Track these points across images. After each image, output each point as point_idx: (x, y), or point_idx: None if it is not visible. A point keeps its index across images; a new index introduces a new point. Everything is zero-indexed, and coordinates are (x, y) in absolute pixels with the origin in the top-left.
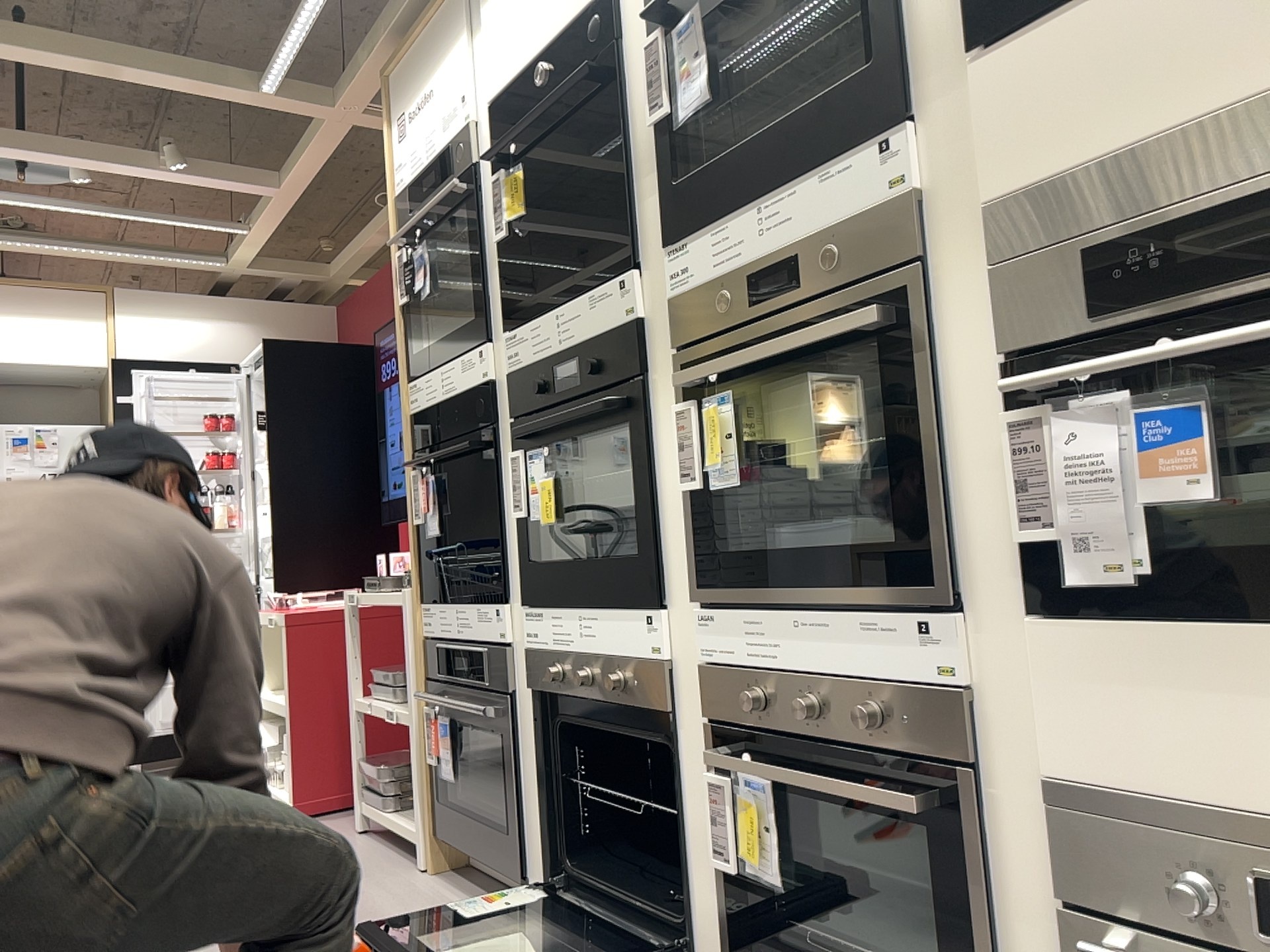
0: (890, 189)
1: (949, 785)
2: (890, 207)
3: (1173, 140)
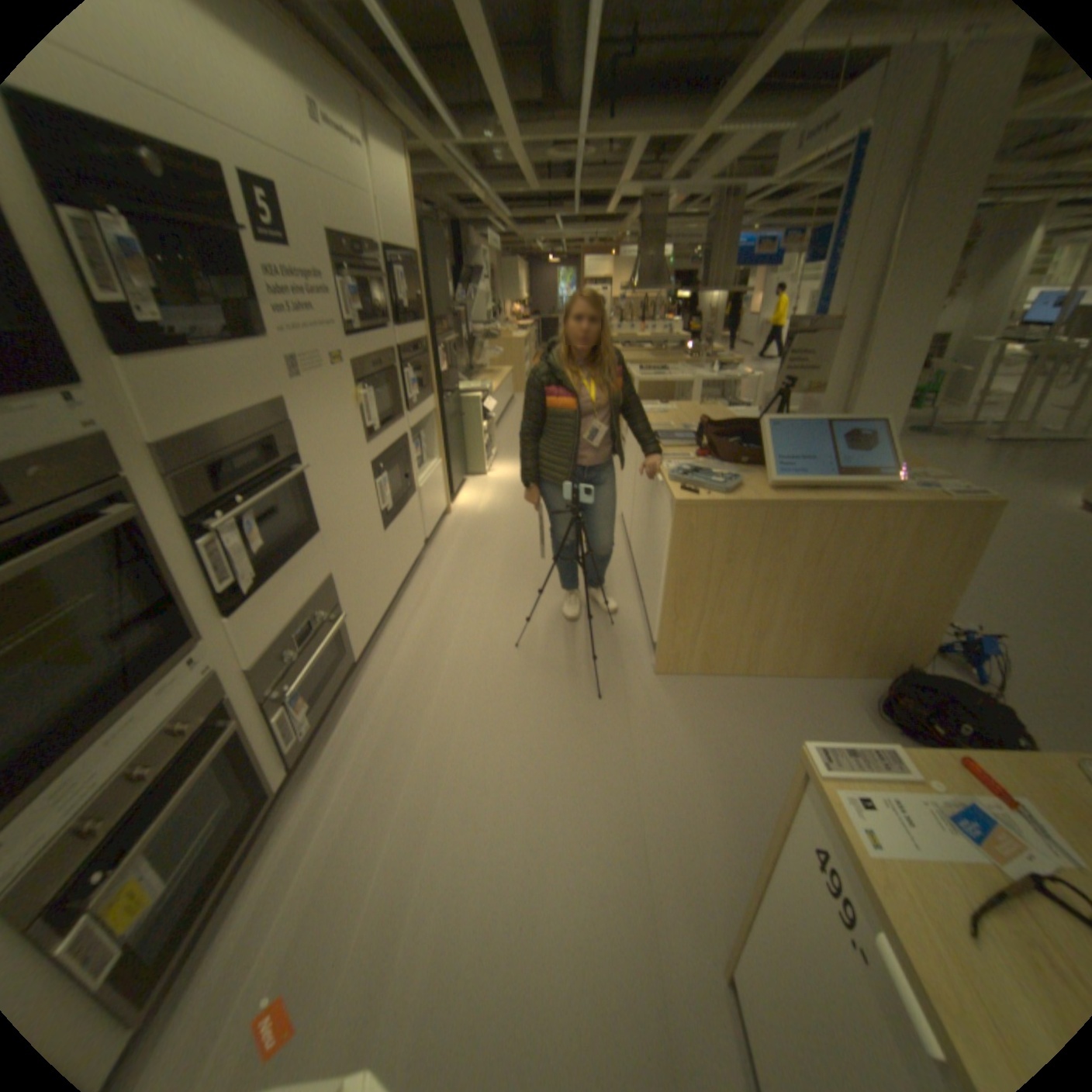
0: (88, 432)
1: (215, 720)
2: (86, 444)
3: (205, 426)
